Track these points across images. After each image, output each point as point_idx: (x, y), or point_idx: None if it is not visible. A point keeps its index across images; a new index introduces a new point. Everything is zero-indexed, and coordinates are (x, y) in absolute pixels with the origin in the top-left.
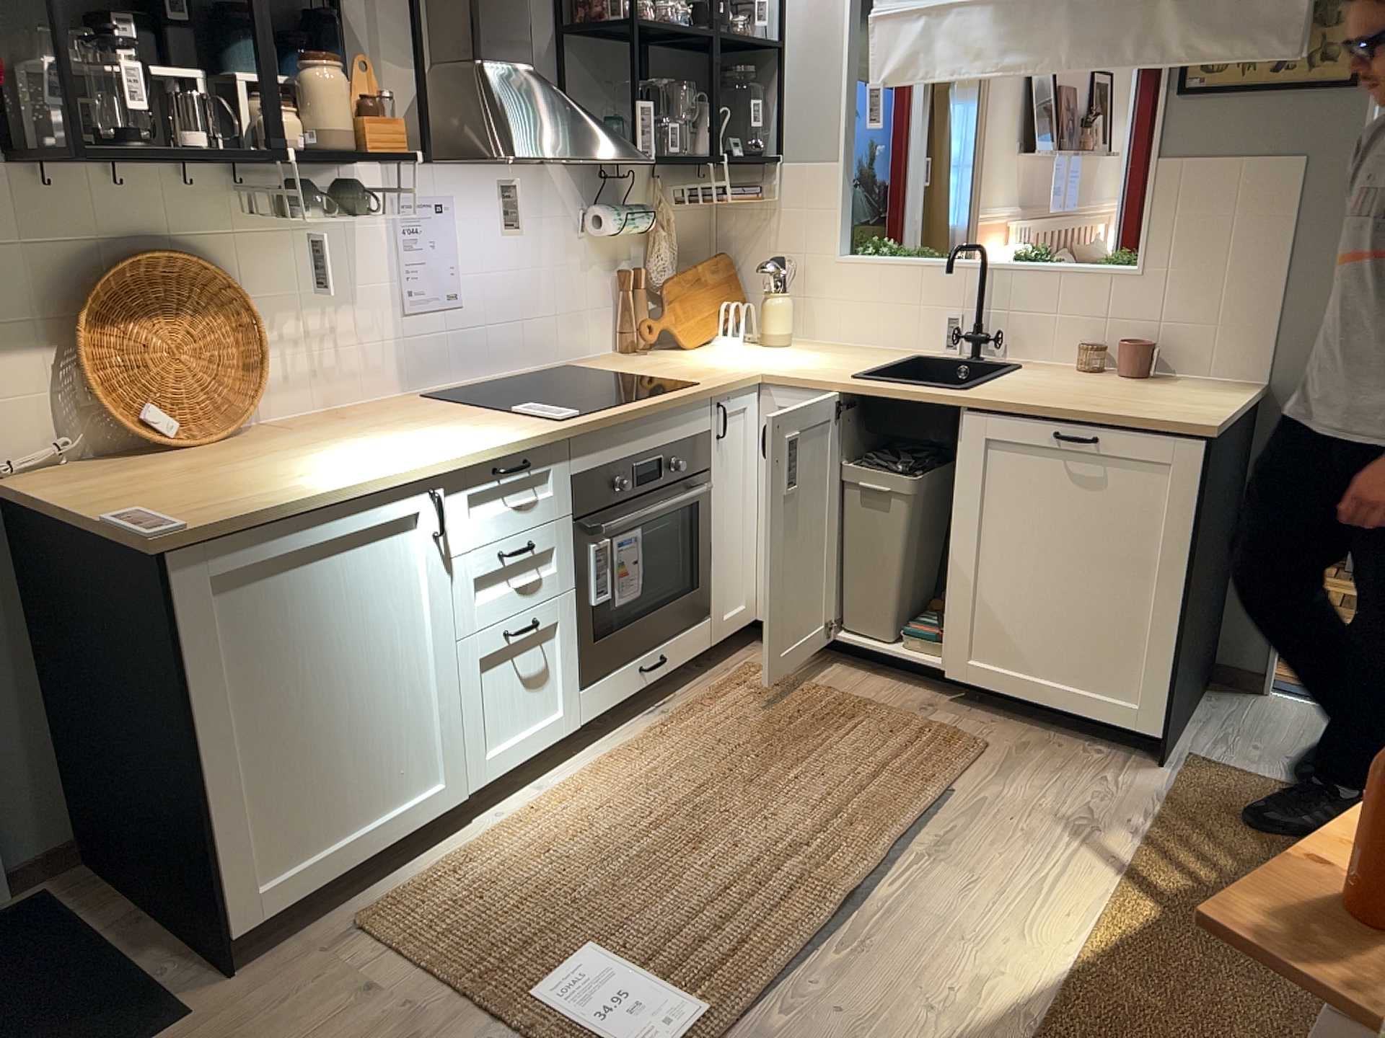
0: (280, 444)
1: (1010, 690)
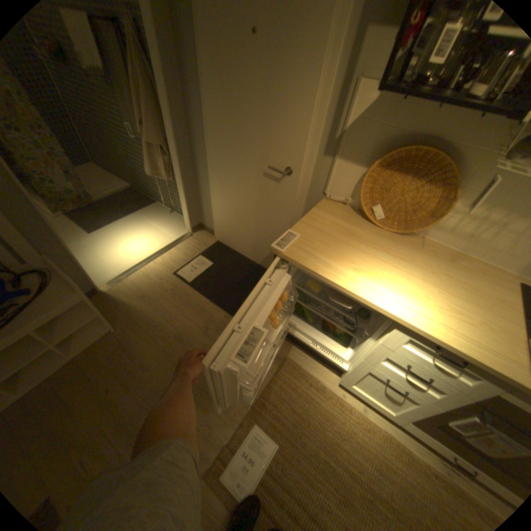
0: (401, 249)
1: None
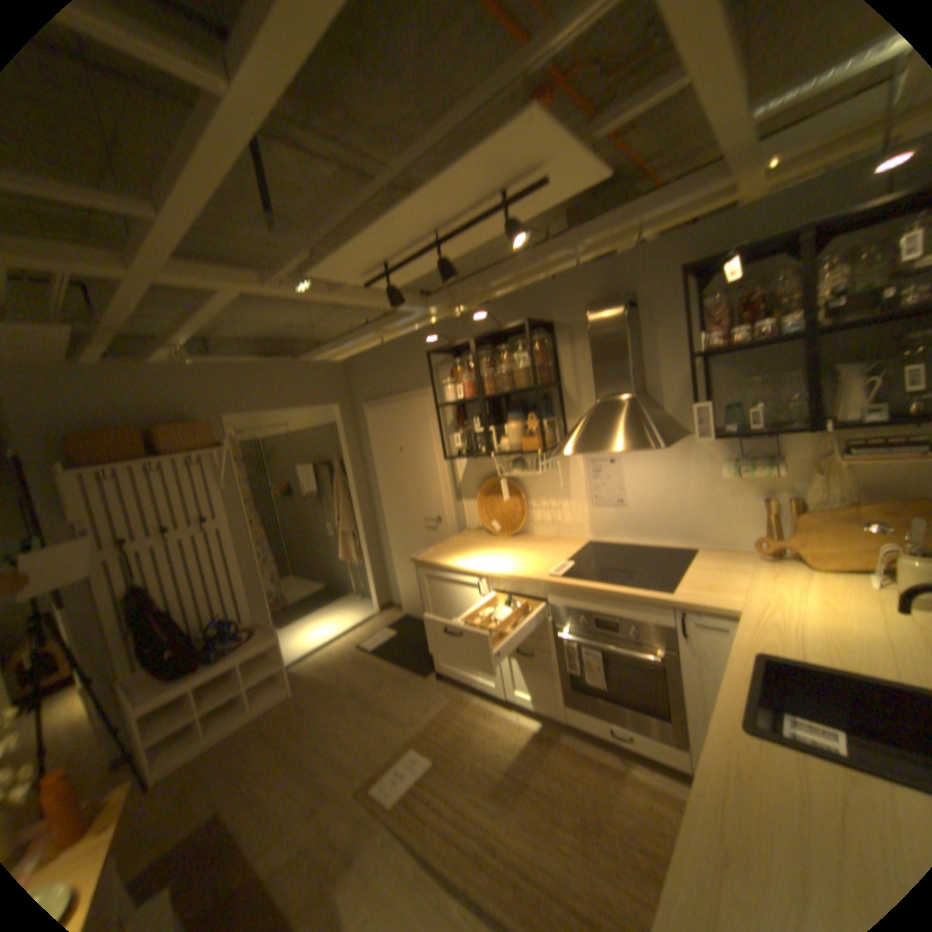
0: (506, 542)
1: None
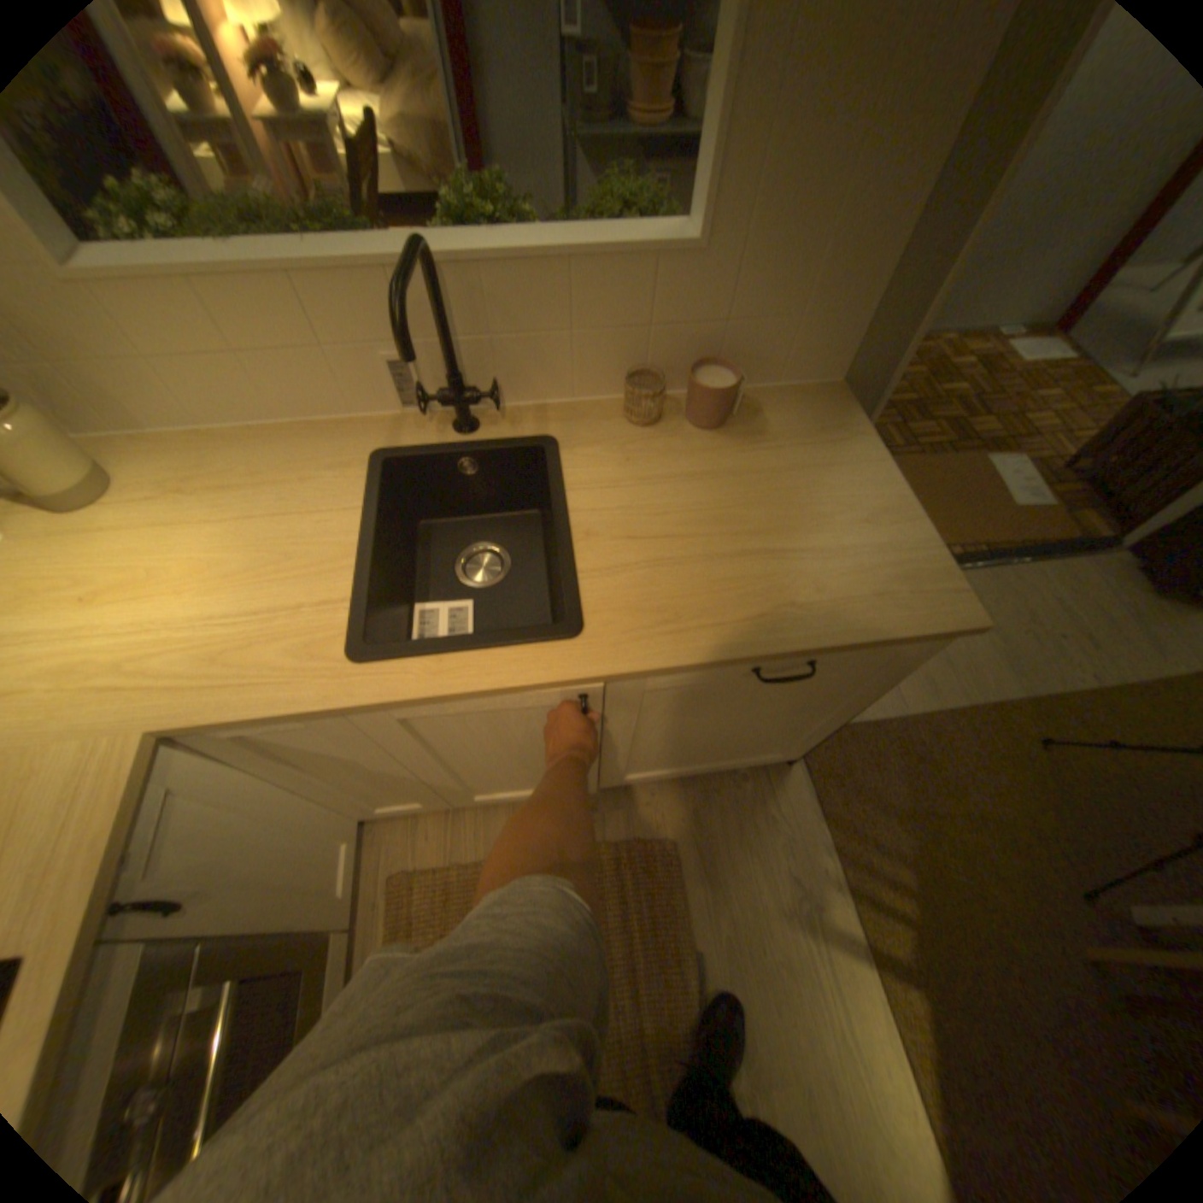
0: None
1: (660, 781)
